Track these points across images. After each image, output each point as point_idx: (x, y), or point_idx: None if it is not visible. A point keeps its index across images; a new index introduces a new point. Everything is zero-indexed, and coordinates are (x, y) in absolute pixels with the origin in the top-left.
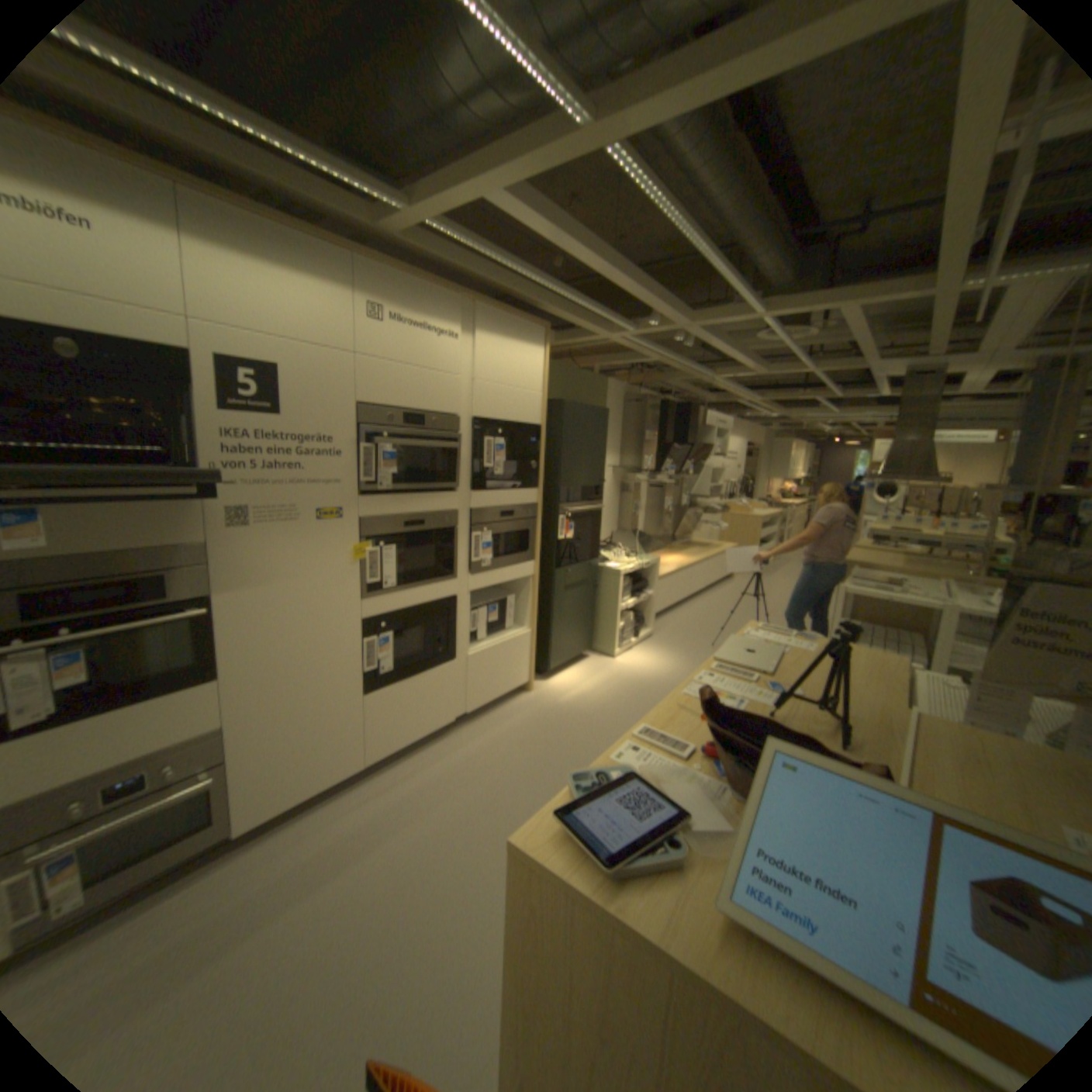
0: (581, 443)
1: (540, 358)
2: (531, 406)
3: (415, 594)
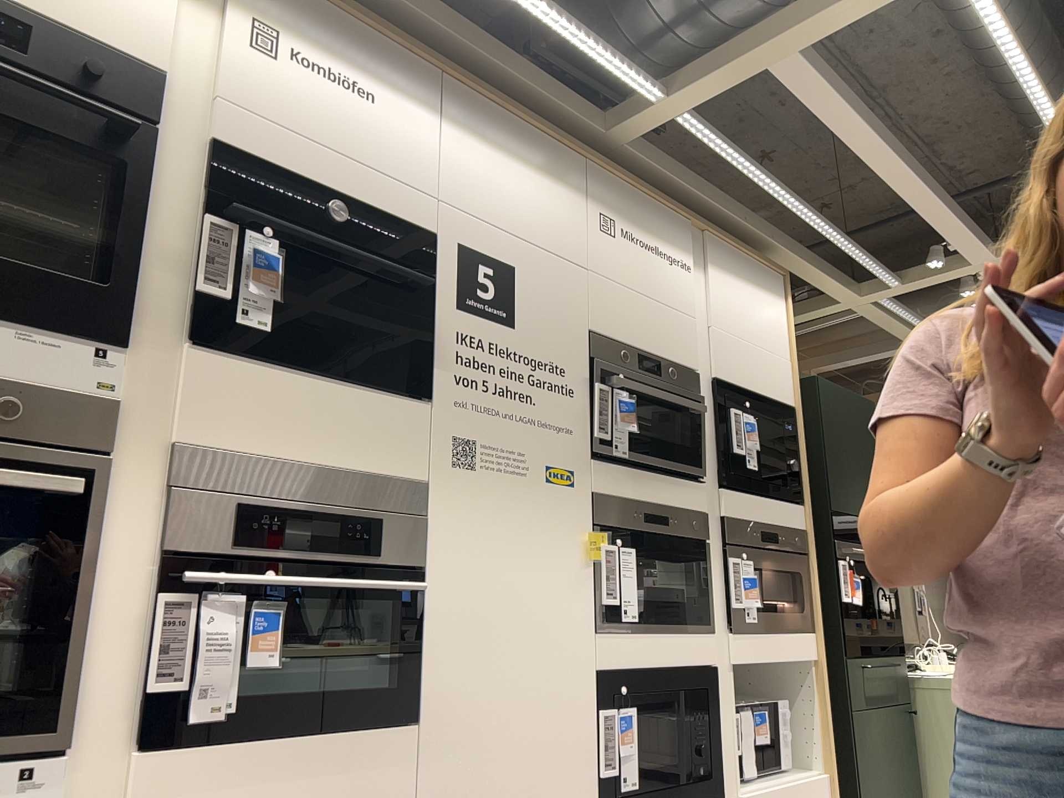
0: (848, 445)
1: (781, 312)
2: (779, 374)
3: (664, 644)
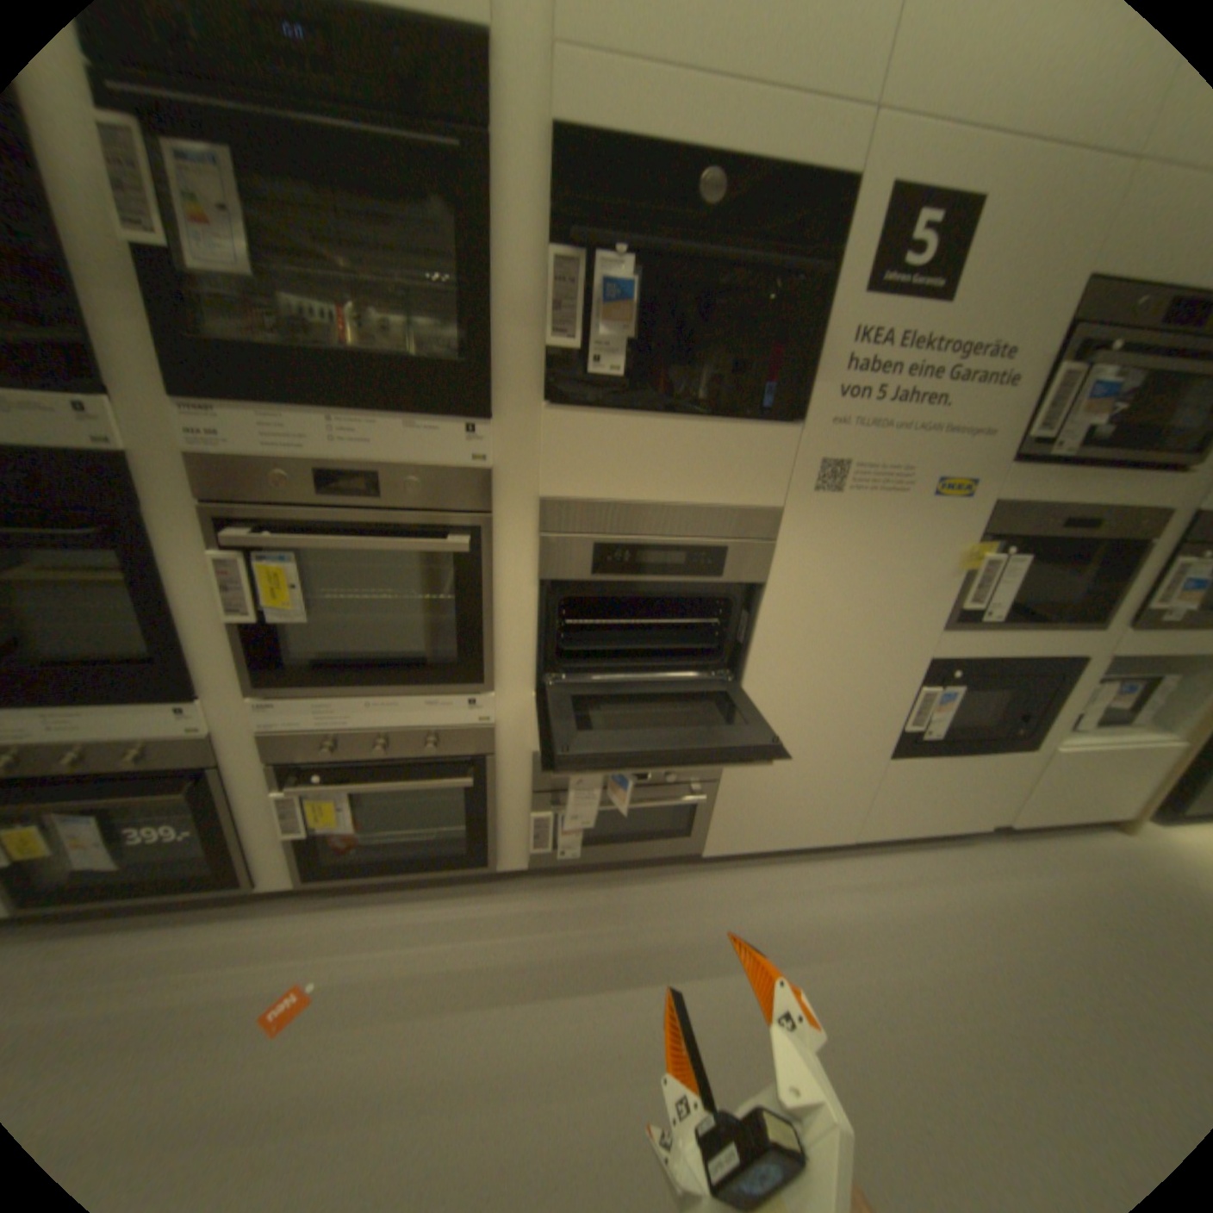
0: None
1: None
2: None
3: (1028, 640)
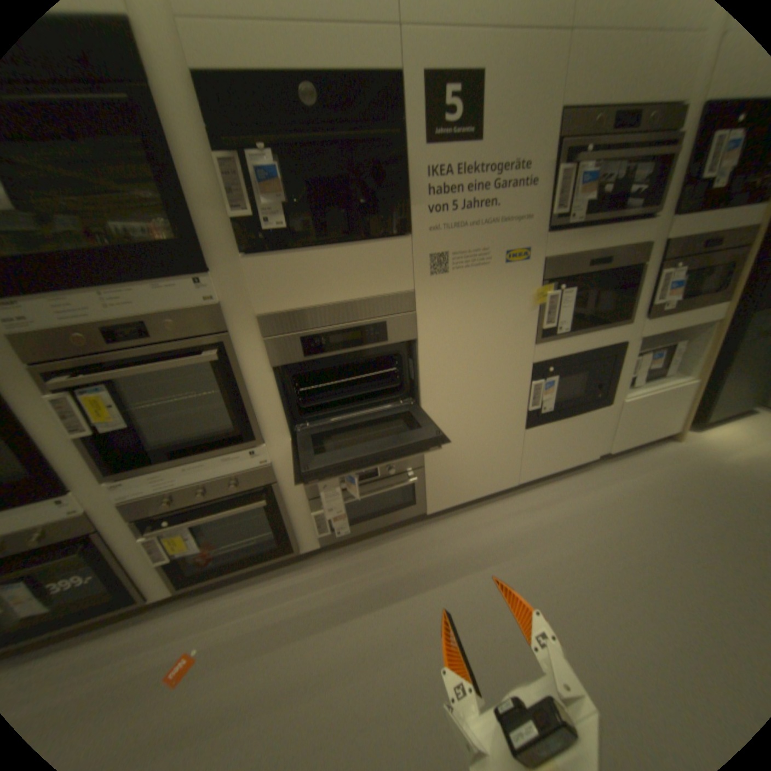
0: None
1: None
2: None
3: (587, 339)
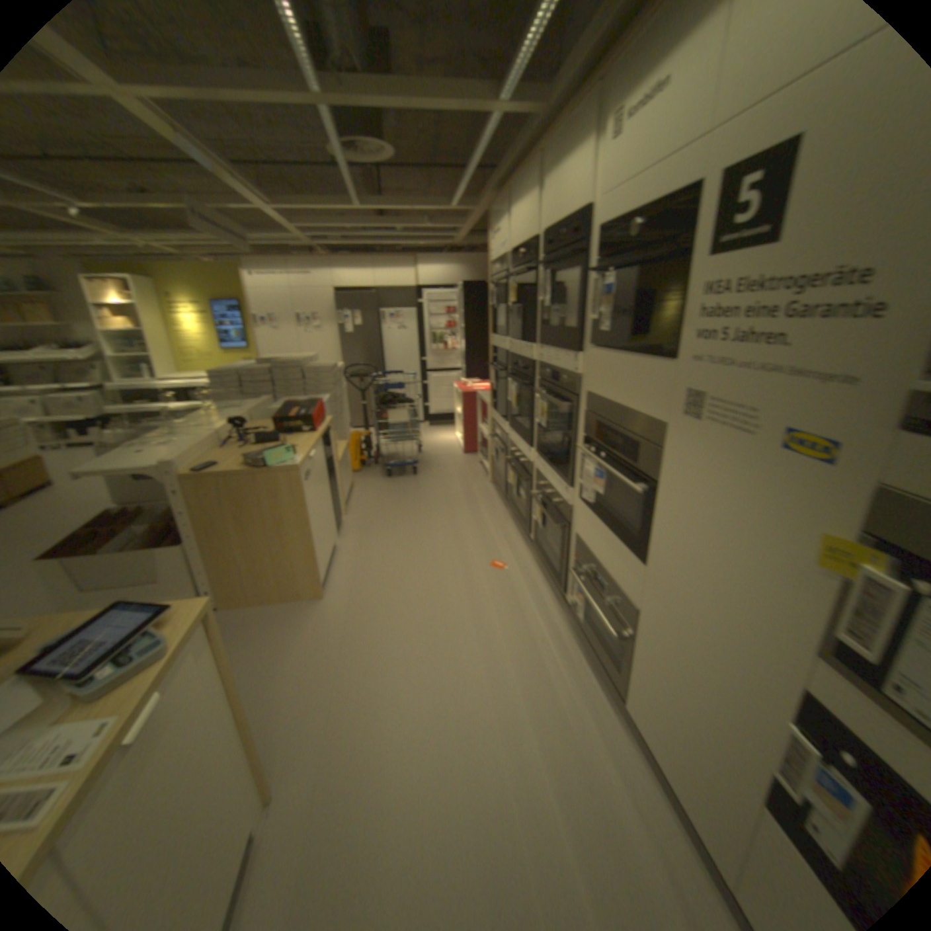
0: None
1: None
2: None
3: None
